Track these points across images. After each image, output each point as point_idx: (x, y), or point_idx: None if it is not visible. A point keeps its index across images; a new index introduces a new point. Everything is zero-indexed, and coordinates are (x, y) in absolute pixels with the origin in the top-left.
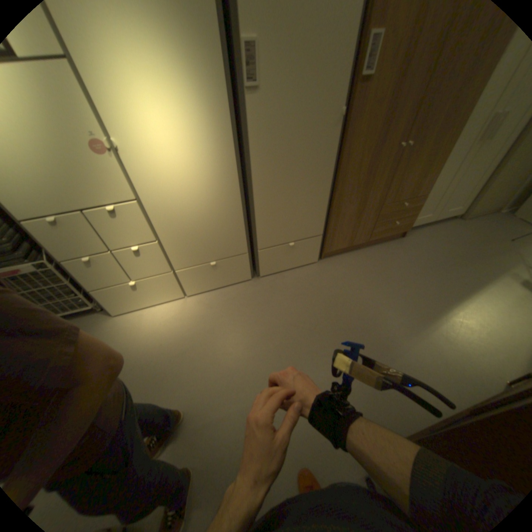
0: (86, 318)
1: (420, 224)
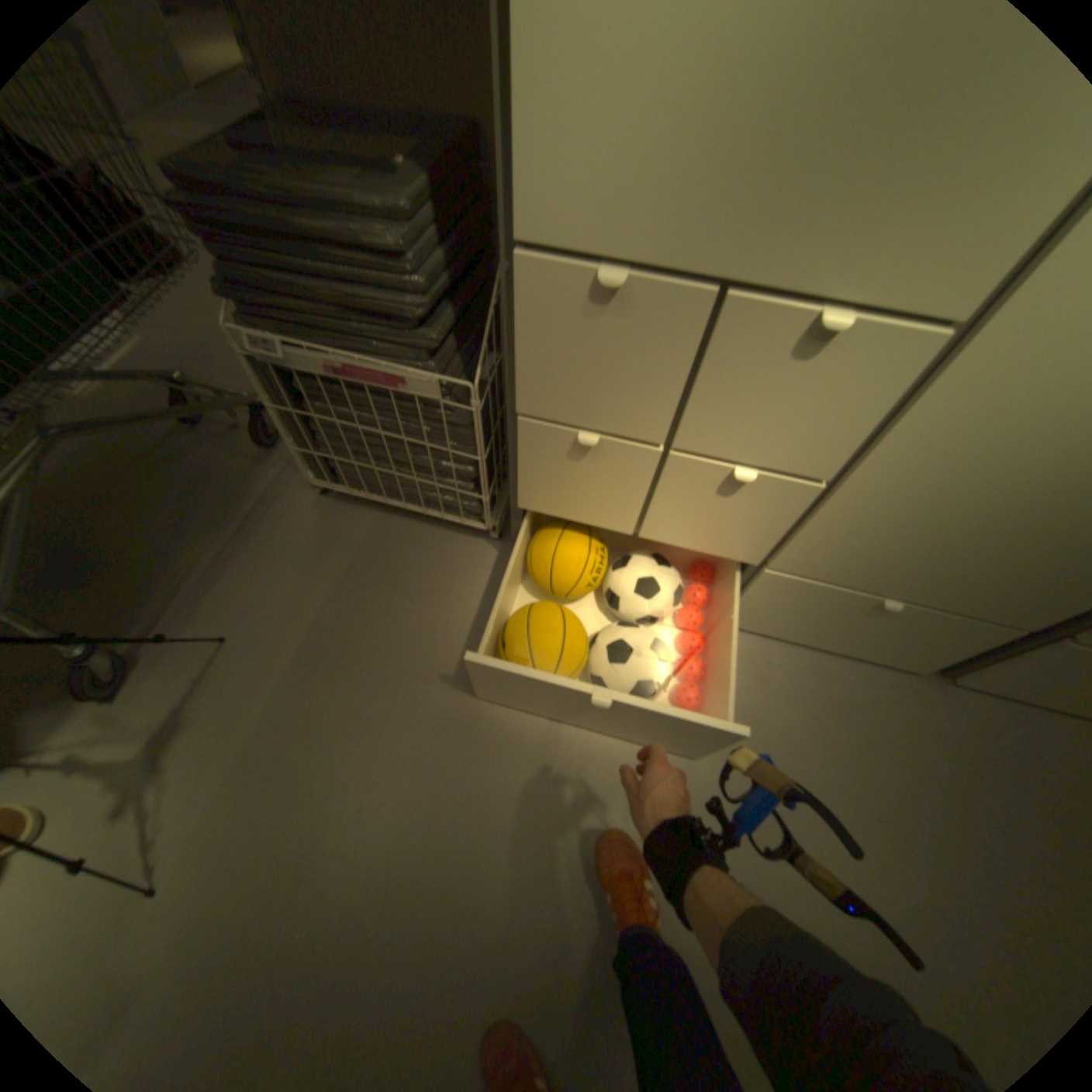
0: (462, 537)
1: None
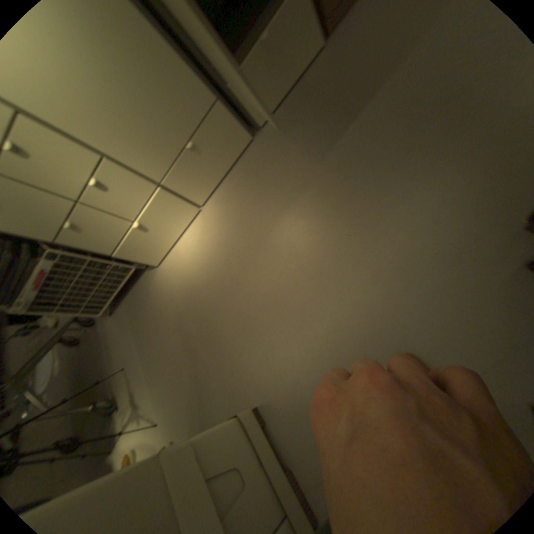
0: (145, 277)
1: None
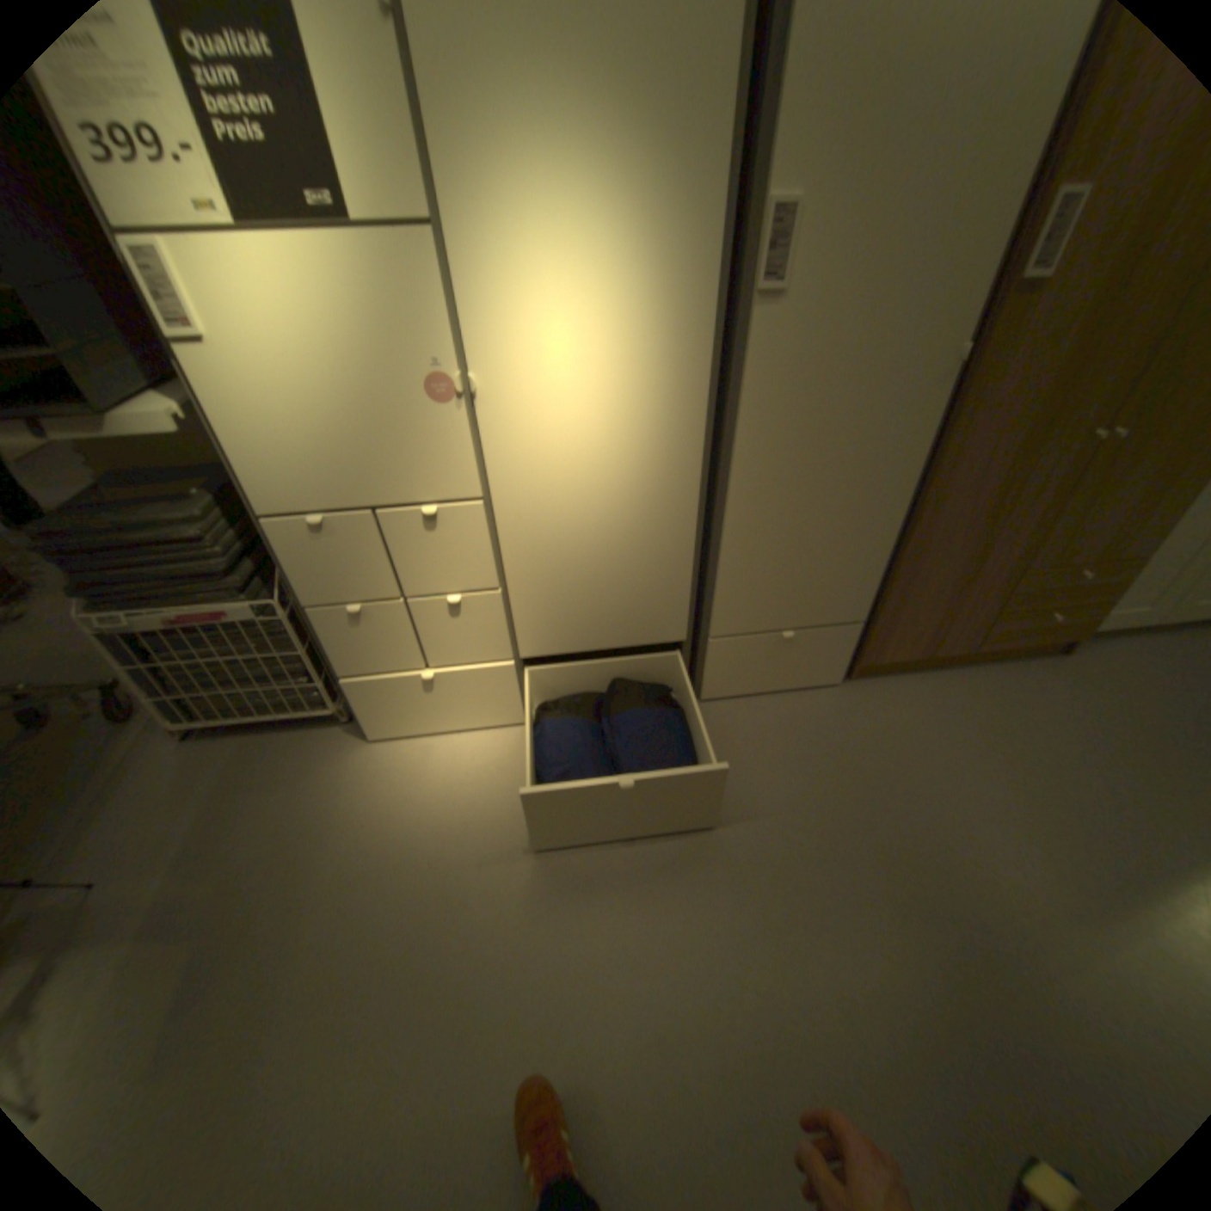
0: (318, 731)
1: (1117, 628)
